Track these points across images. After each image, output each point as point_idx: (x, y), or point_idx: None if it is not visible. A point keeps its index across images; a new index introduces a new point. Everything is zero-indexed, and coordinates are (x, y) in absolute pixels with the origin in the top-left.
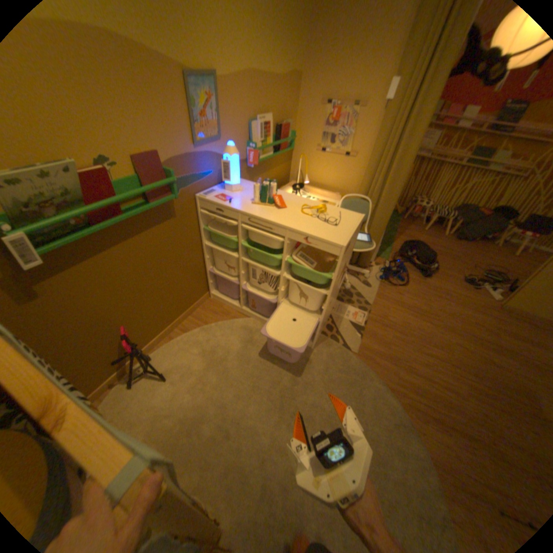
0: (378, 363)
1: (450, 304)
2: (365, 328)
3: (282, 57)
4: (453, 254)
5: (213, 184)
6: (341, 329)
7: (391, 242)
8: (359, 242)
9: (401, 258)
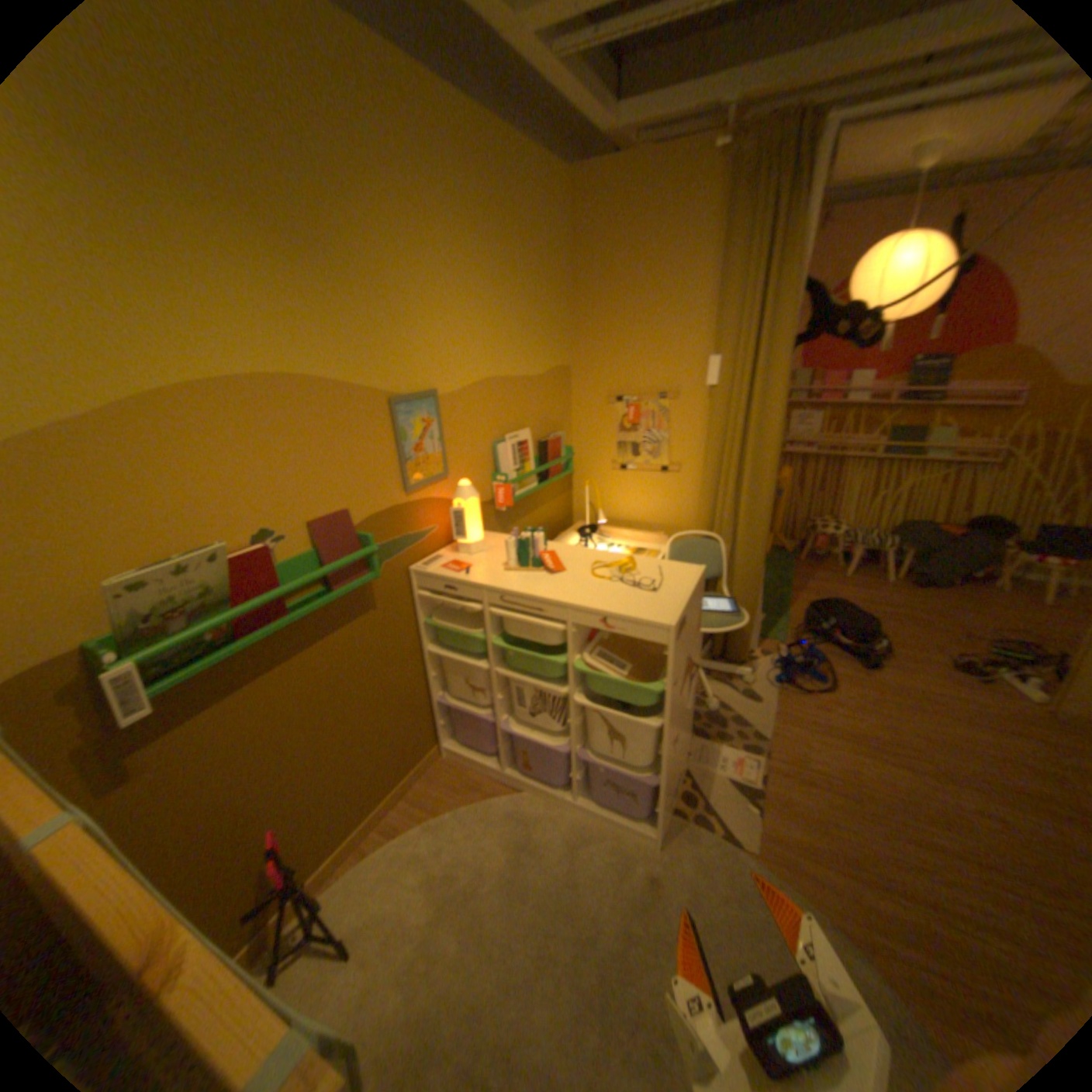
0: (811, 875)
1: (939, 721)
2: (767, 793)
3: (536, 353)
4: (917, 616)
5: (440, 545)
6: (717, 800)
7: (787, 607)
8: (716, 615)
9: (813, 636)
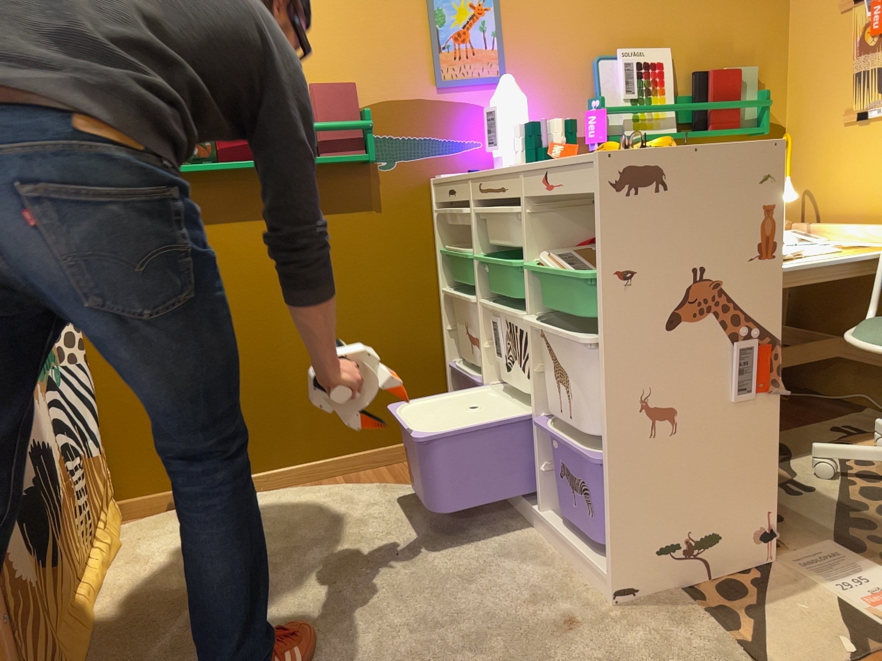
0: None
1: None
2: None
3: None
4: None
5: (481, 168)
6: (783, 614)
7: None
8: None
9: None
